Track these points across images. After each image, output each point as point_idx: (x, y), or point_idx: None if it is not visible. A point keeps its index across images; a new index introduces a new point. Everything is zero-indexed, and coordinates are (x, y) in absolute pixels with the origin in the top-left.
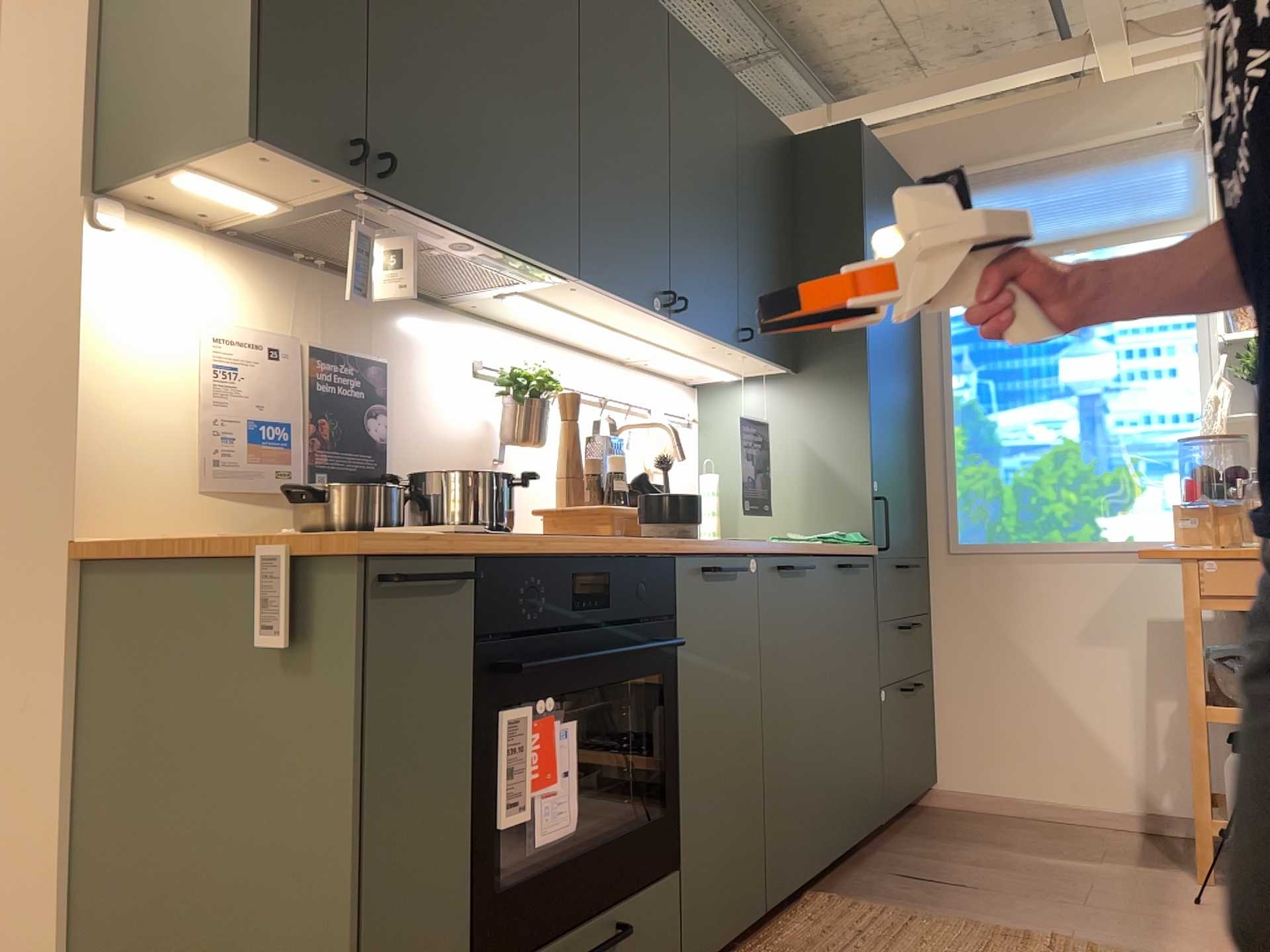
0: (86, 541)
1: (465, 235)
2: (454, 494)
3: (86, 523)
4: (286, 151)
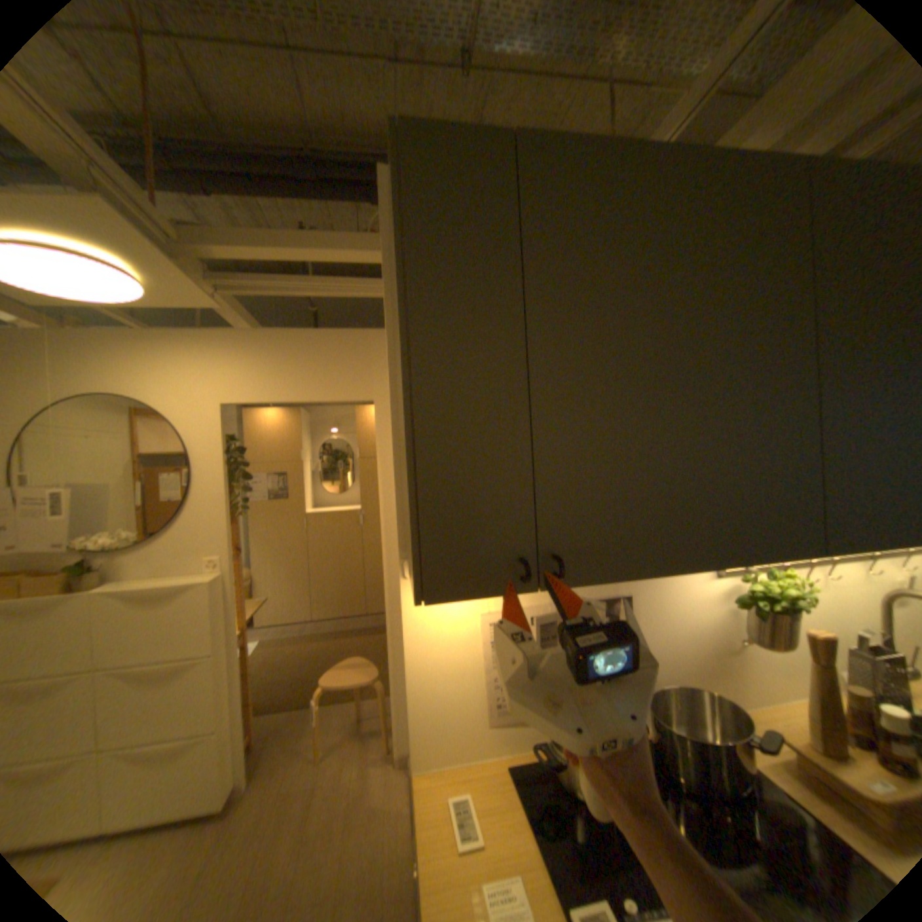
0: (418, 775)
1: (667, 571)
2: (688, 750)
3: (418, 764)
4: (456, 593)
